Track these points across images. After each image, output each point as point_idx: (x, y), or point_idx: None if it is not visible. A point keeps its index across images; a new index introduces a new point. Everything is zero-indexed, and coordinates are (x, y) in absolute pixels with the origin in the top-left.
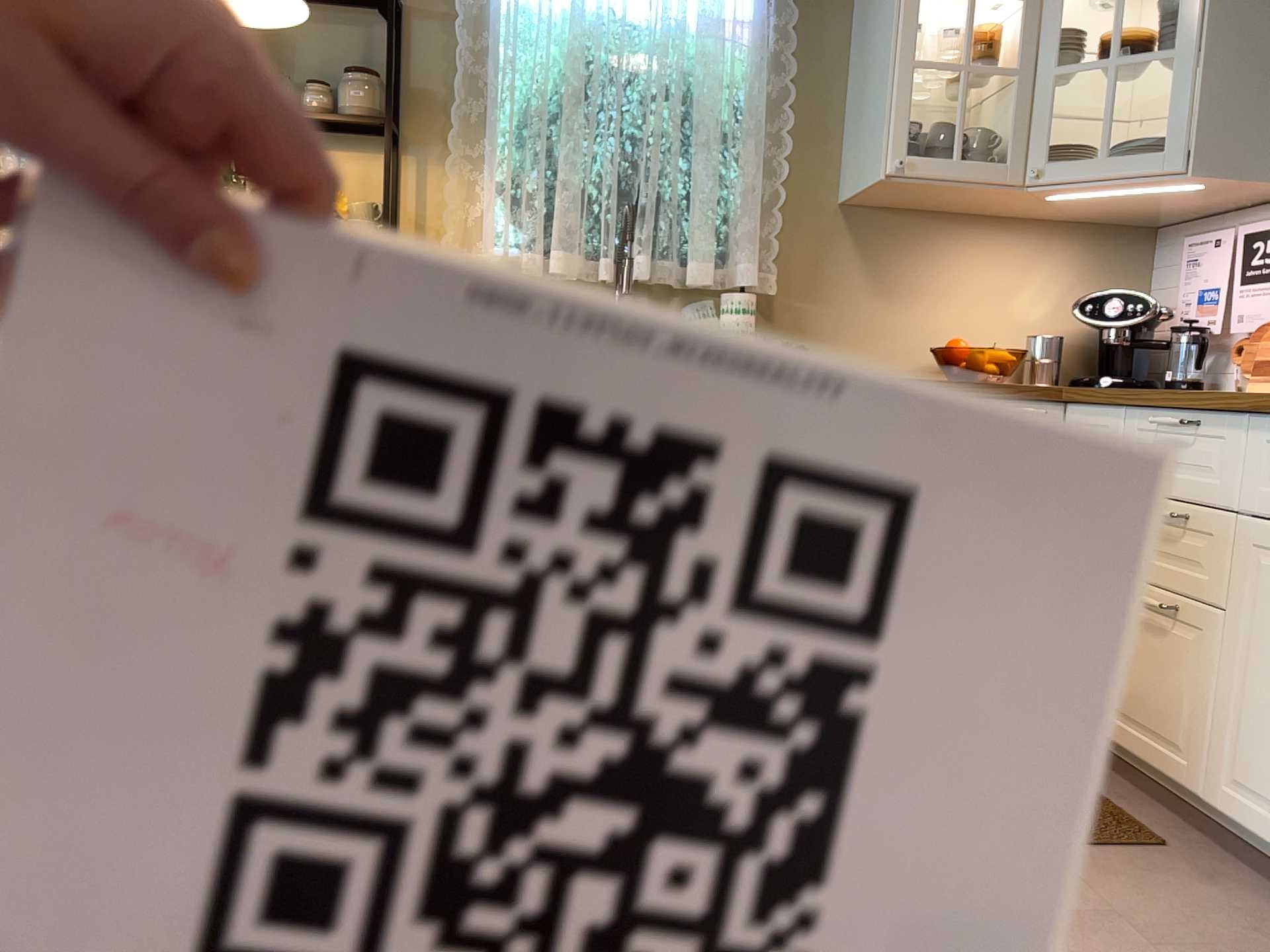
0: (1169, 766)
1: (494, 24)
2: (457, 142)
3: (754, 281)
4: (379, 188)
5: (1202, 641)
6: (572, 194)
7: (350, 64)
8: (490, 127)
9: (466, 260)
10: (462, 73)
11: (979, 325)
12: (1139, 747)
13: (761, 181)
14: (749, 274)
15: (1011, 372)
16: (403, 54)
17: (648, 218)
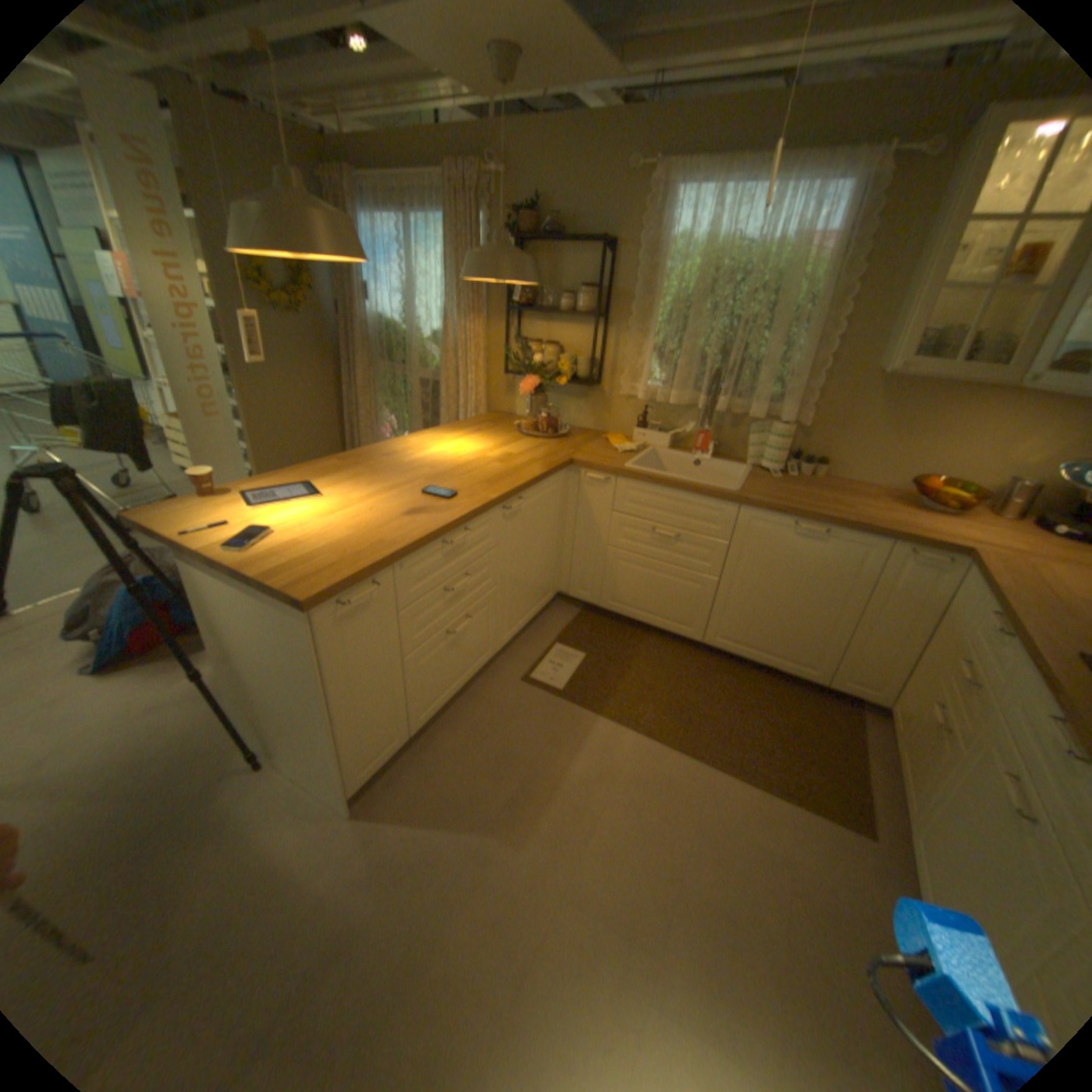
0: (911, 803)
1: (662, 247)
2: (634, 322)
3: (799, 415)
4: (594, 346)
5: (952, 759)
6: (687, 359)
7: (586, 276)
8: (653, 312)
9: (631, 388)
10: (641, 280)
11: (973, 461)
12: (907, 781)
13: (819, 349)
14: (788, 416)
15: (973, 507)
16: (612, 268)
17: (731, 375)
